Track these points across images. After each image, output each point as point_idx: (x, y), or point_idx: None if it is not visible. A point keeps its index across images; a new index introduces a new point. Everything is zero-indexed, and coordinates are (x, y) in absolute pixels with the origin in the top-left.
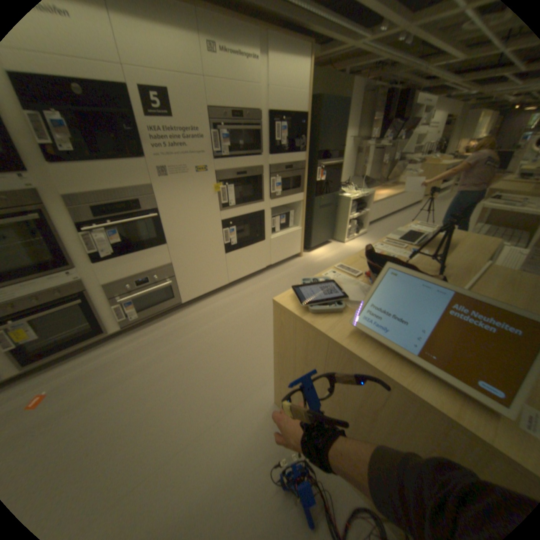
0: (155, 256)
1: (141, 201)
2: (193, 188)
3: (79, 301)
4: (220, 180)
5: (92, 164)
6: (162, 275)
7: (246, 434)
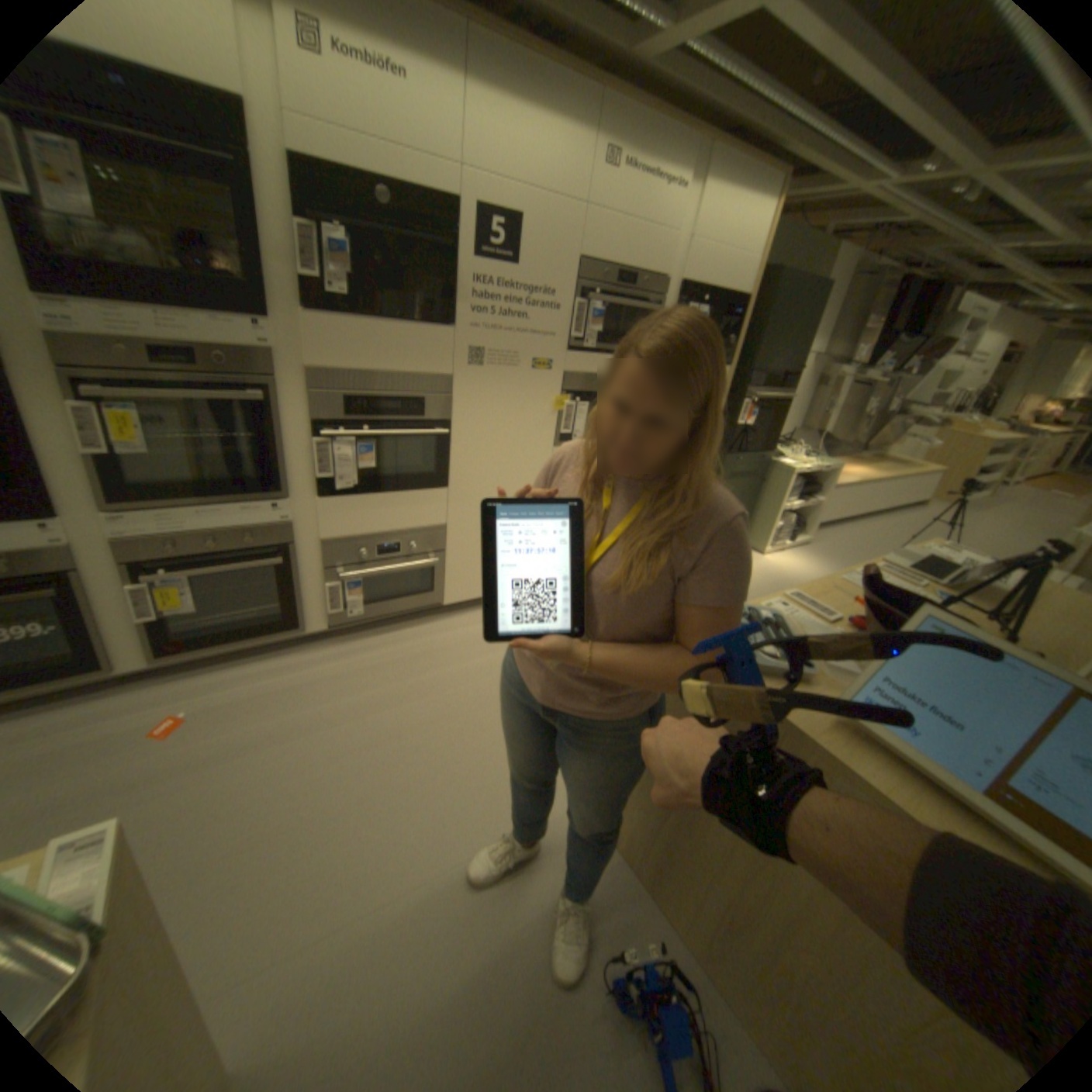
0: (424, 508)
1: (429, 404)
2: (520, 396)
3: (281, 561)
4: (569, 391)
5: (370, 325)
6: (425, 544)
7: (551, 886)
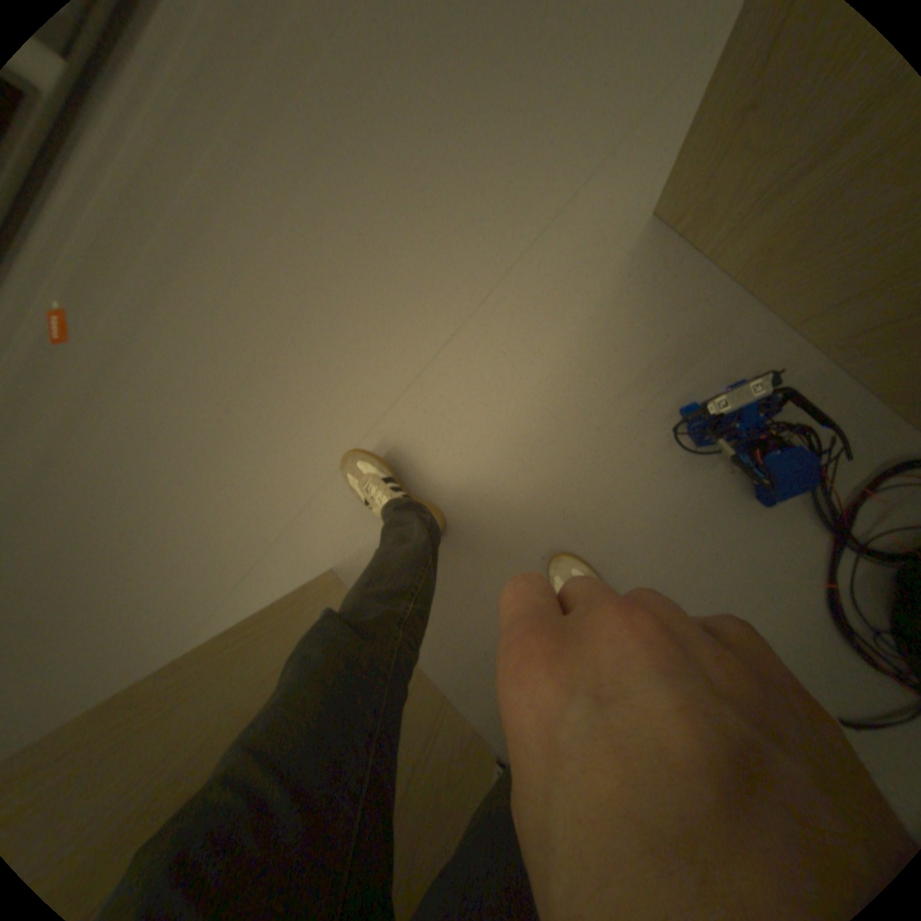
0: None
1: None
2: None
3: None
4: None
5: None
6: None
7: (574, 322)
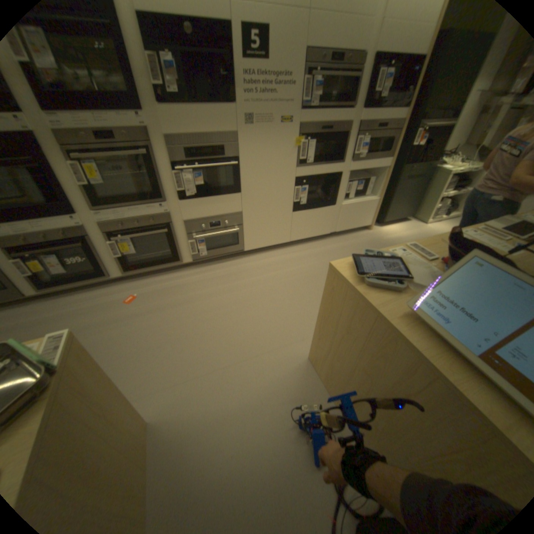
0: (230, 203)
1: (226, 148)
2: (275, 139)
3: (167, 230)
4: (304, 134)
5: (191, 107)
6: (232, 221)
7: (278, 375)
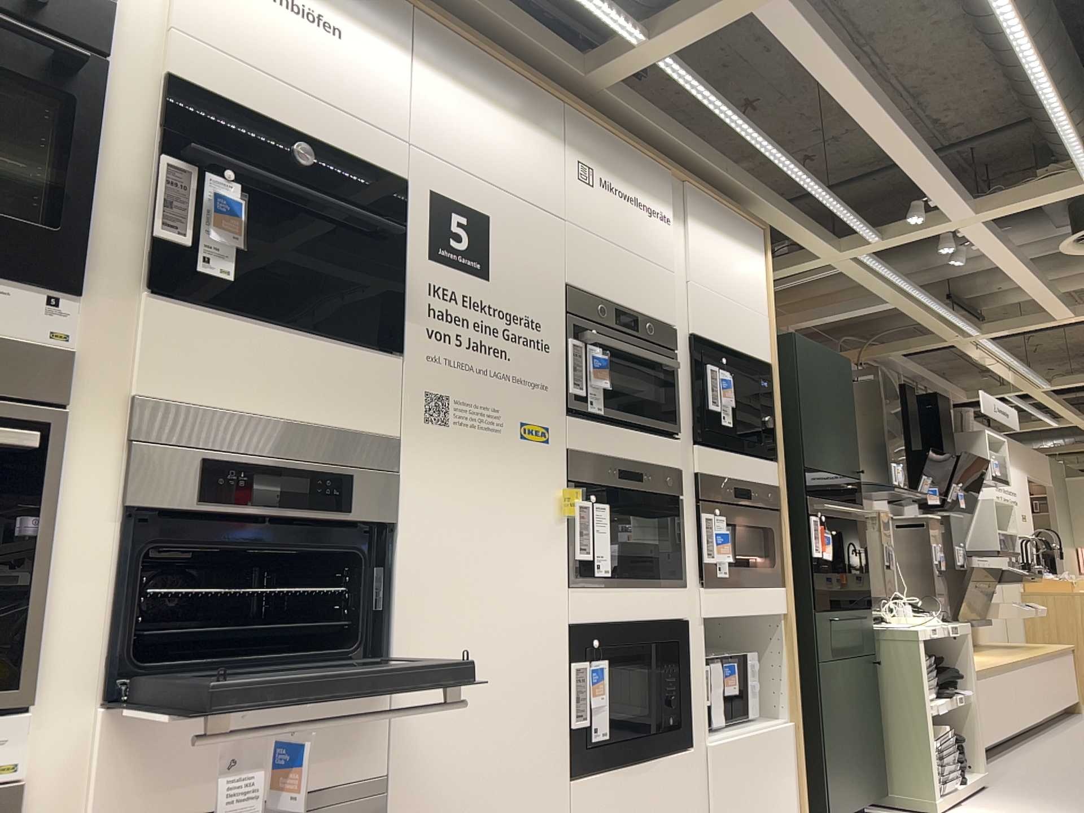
0: (344, 731)
1: (360, 488)
2: (508, 486)
3: None
4: (578, 484)
5: (266, 334)
6: None
7: None
